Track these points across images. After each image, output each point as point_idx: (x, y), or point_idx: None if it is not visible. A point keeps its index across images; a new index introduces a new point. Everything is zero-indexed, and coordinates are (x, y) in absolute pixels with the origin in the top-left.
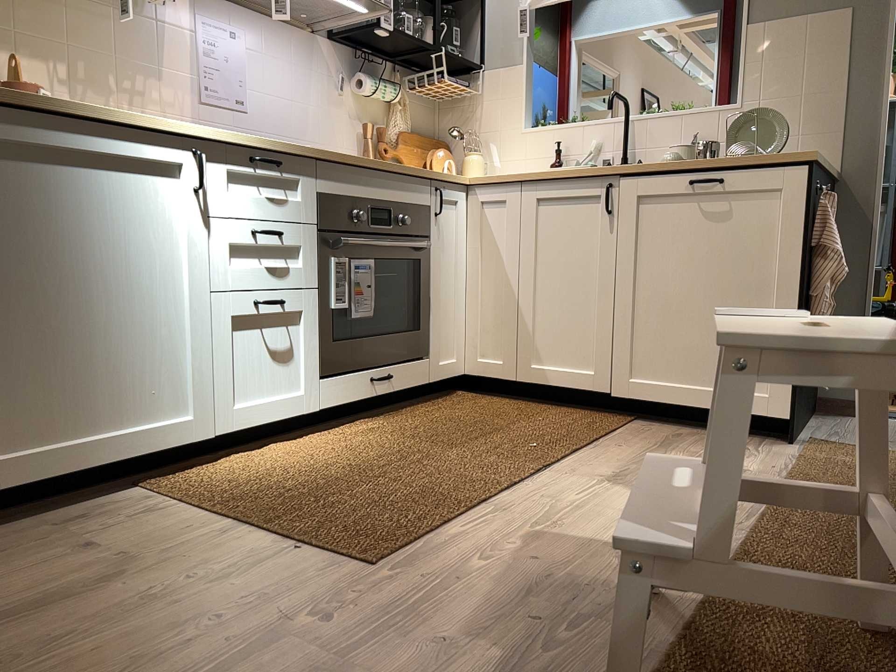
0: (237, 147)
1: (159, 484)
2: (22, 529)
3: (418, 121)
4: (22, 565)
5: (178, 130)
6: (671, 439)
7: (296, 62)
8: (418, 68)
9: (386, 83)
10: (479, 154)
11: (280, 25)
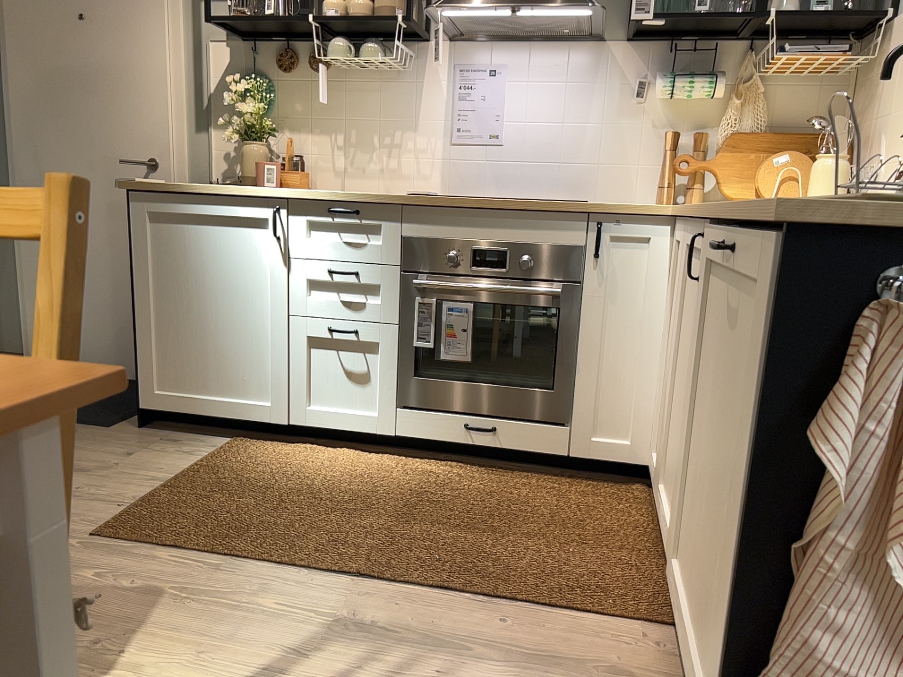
0: (313, 201)
1: (243, 442)
2: (157, 434)
3: (798, 110)
4: (105, 450)
5: (261, 194)
6: (586, 674)
7: (570, 79)
8: (795, 36)
9: (691, 78)
10: (845, 157)
11: (564, 41)
